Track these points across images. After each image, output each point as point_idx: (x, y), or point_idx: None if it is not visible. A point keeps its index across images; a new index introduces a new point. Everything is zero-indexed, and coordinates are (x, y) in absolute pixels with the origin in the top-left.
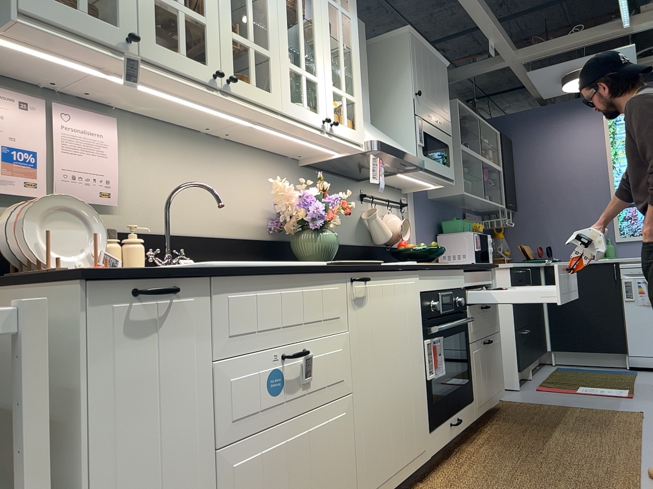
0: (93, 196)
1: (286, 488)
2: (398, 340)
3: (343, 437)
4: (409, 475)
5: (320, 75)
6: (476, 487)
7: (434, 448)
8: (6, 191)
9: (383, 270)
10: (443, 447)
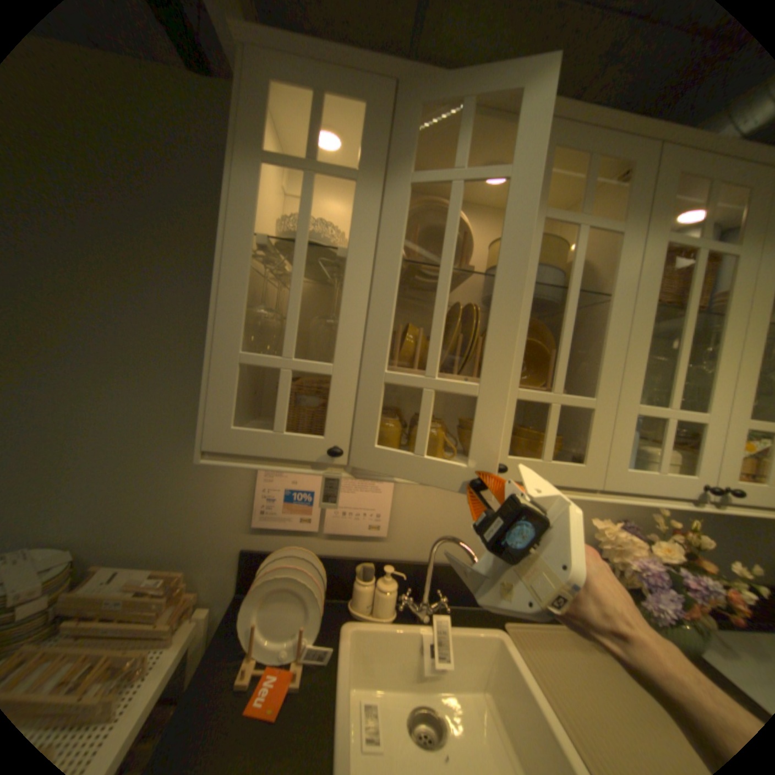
0: (362, 529)
1: None
2: None
3: None
4: None
5: (719, 408)
6: None
7: None
8: (286, 524)
9: None
10: None
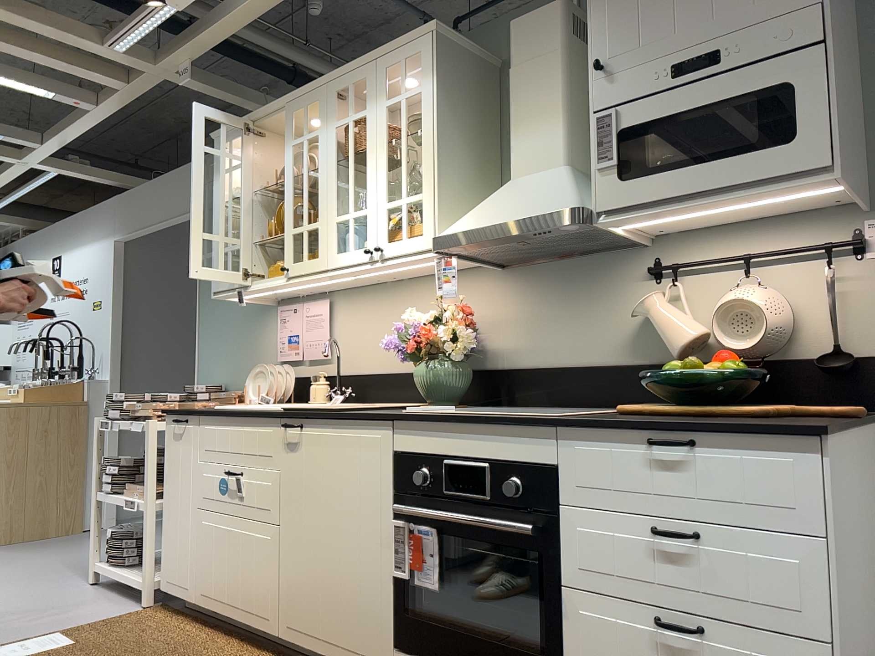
0: (318, 354)
1: (226, 558)
2: (340, 500)
3: (266, 556)
4: None
5: (369, 203)
6: None
7: None
8: (290, 358)
9: (319, 418)
10: None
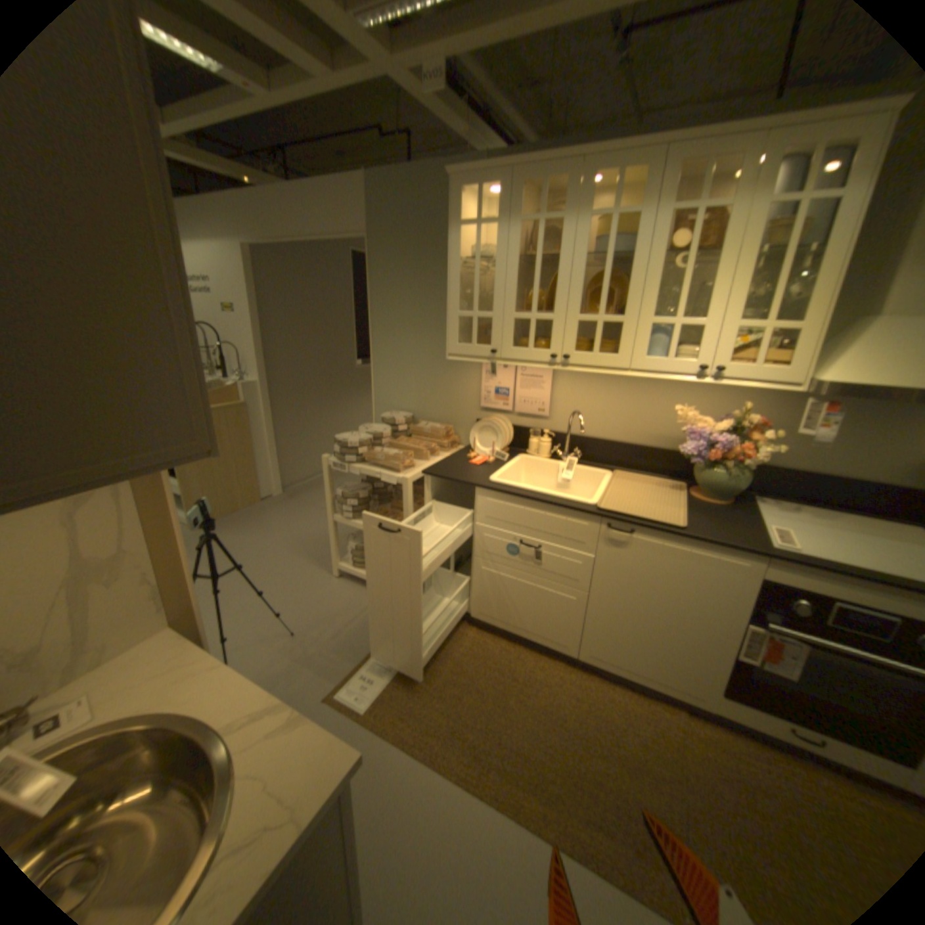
0: (534, 412)
1: (514, 599)
2: (680, 597)
3: (570, 610)
4: (664, 694)
5: (713, 315)
6: (715, 769)
7: (729, 715)
8: (496, 408)
9: (665, 533)
10: (757, 731)
